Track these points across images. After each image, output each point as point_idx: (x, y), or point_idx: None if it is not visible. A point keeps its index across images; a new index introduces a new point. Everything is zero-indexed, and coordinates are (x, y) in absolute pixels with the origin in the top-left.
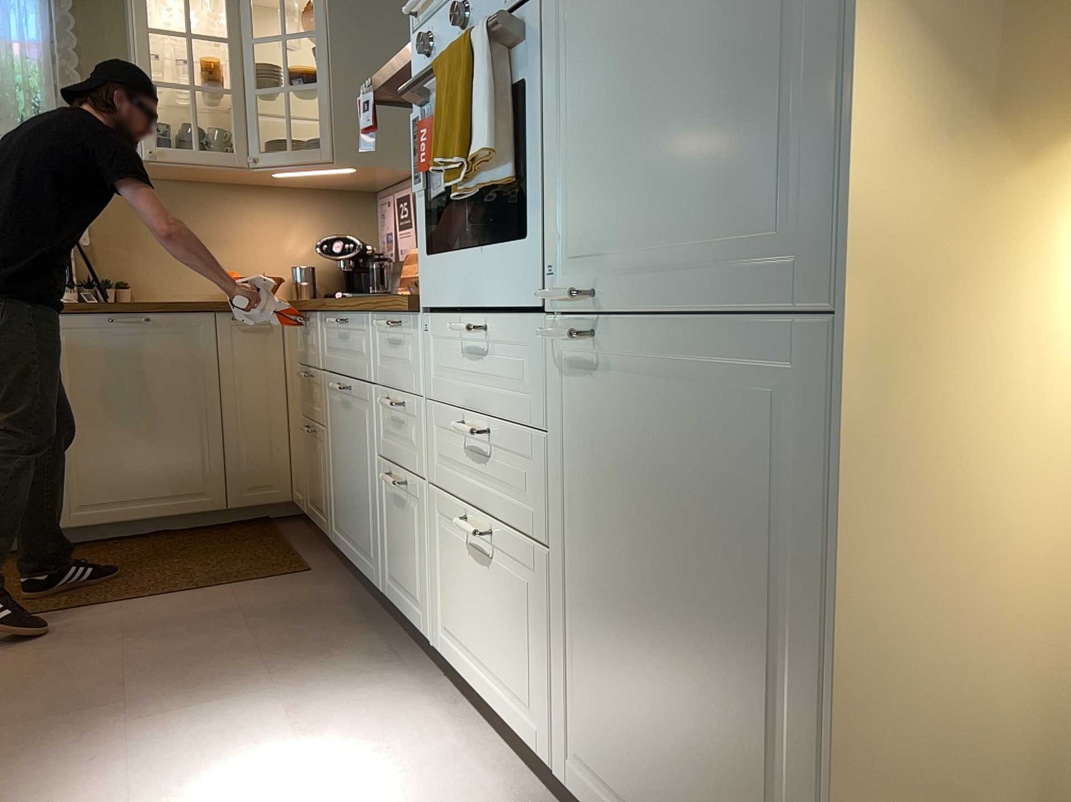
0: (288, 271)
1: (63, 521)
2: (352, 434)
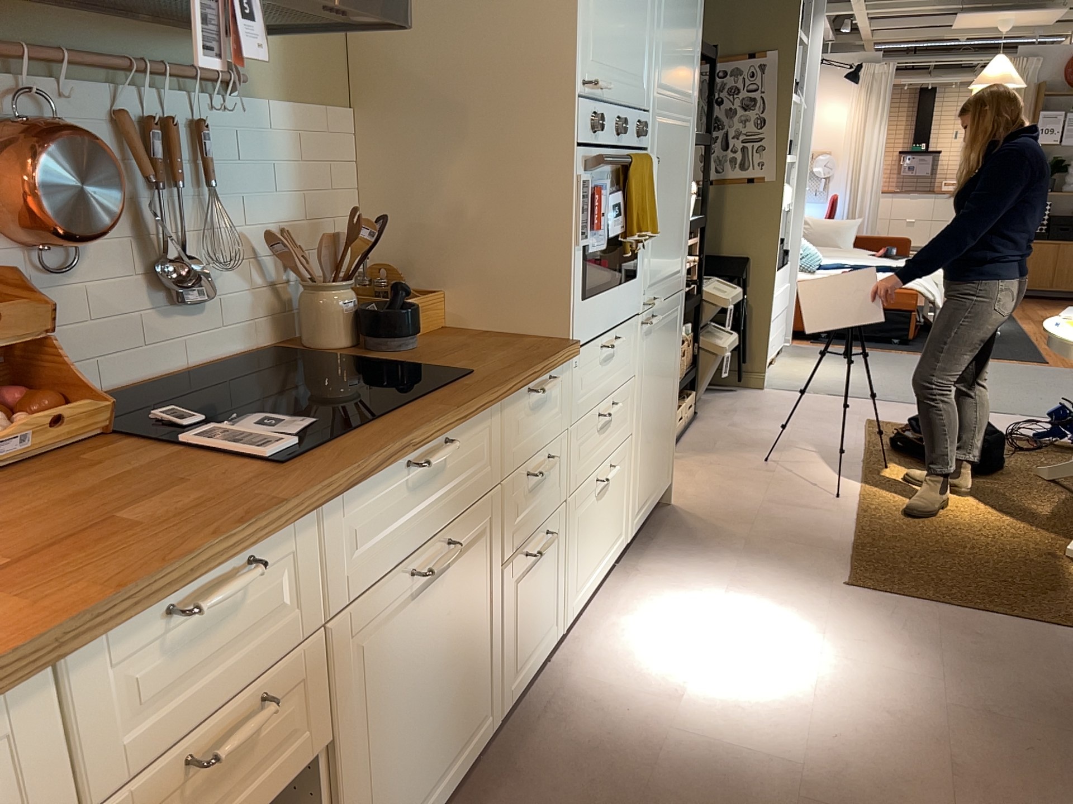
0: None
1: None
2: (445, 611)
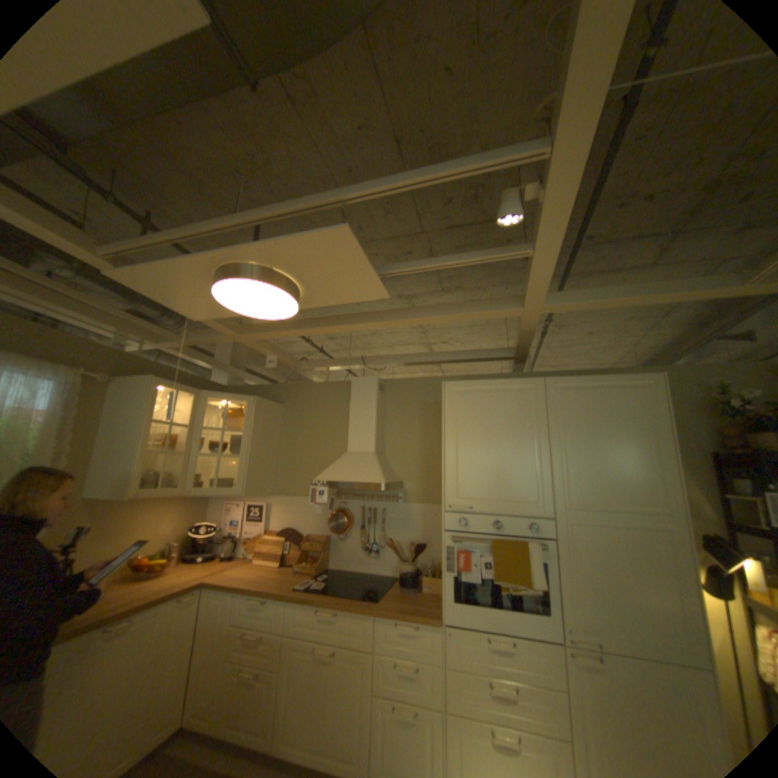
0: (157, 547)
1: None
2: (330, 682)
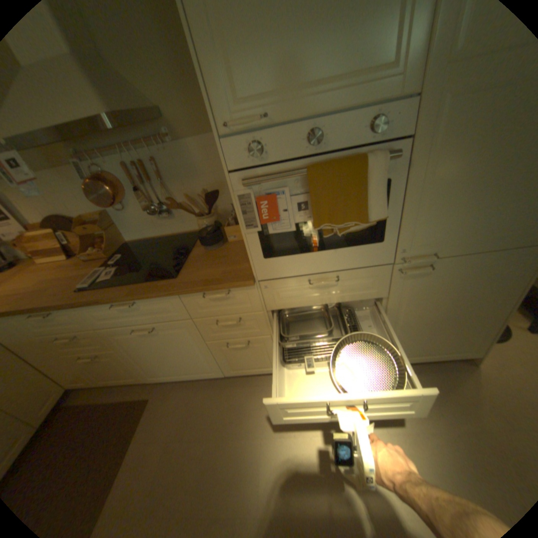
0: None
1: None
2: (163, 343)
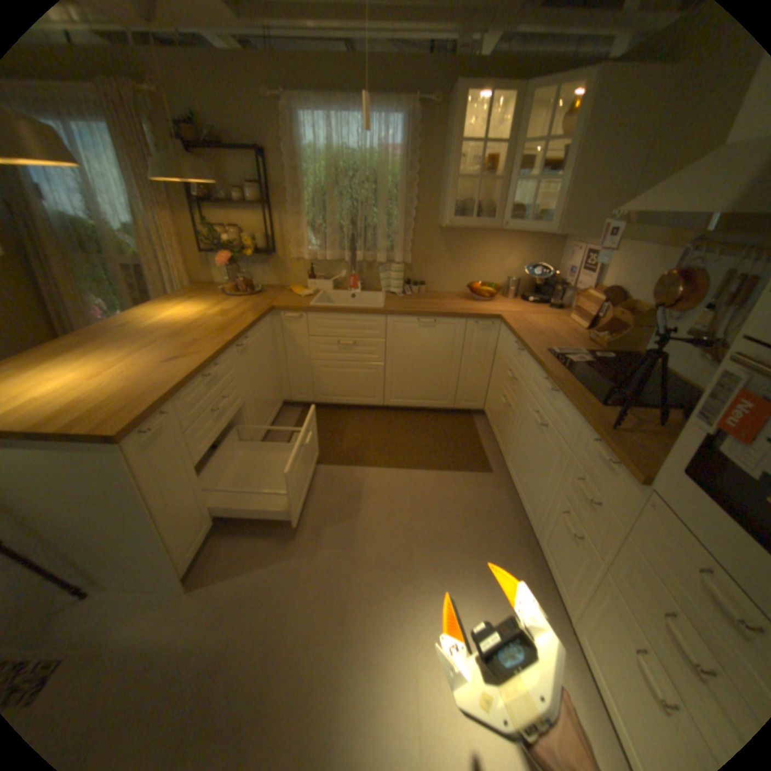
0: (504, 278)
1: (386, 402)
2: (540, 447)
